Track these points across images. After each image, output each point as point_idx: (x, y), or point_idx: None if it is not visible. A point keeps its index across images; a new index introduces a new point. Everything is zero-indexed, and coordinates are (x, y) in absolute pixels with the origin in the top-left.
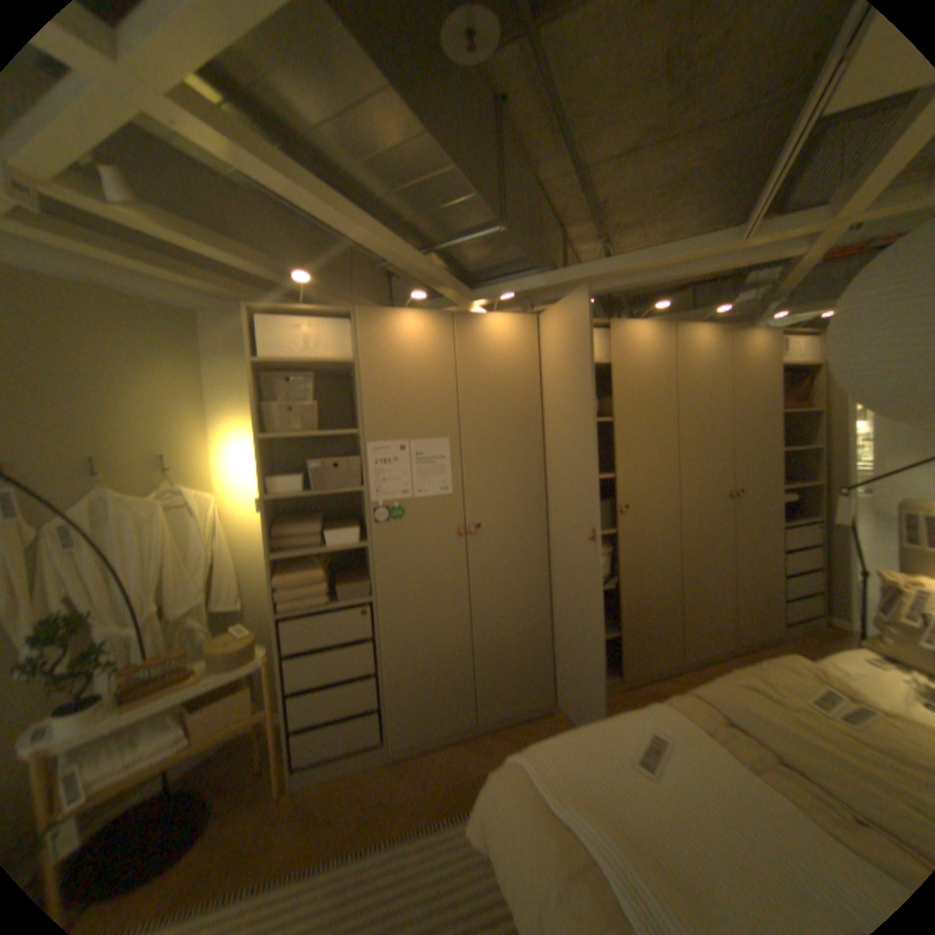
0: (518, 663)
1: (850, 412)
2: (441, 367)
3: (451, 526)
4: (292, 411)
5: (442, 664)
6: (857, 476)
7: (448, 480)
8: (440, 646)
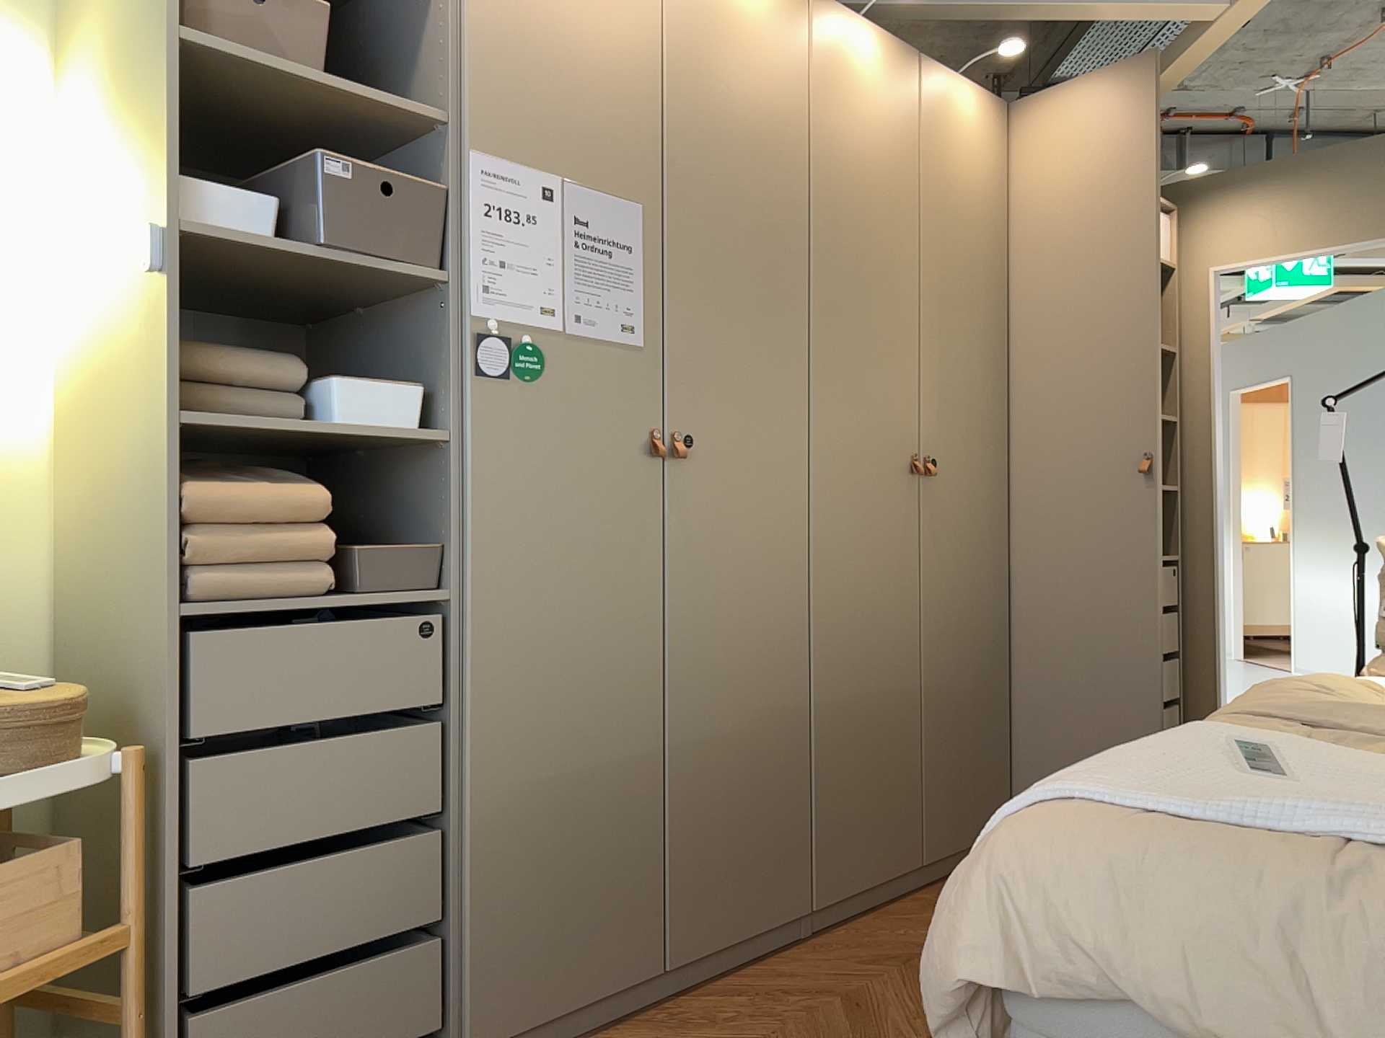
0: (750, 805)
1: (1215, 358)
2: (635, 23)
3: (636, 428)
4: (260, 8)
5: (599, 797)
6: (1223, 477)
7: (636, 308)
8: (599, 747)
